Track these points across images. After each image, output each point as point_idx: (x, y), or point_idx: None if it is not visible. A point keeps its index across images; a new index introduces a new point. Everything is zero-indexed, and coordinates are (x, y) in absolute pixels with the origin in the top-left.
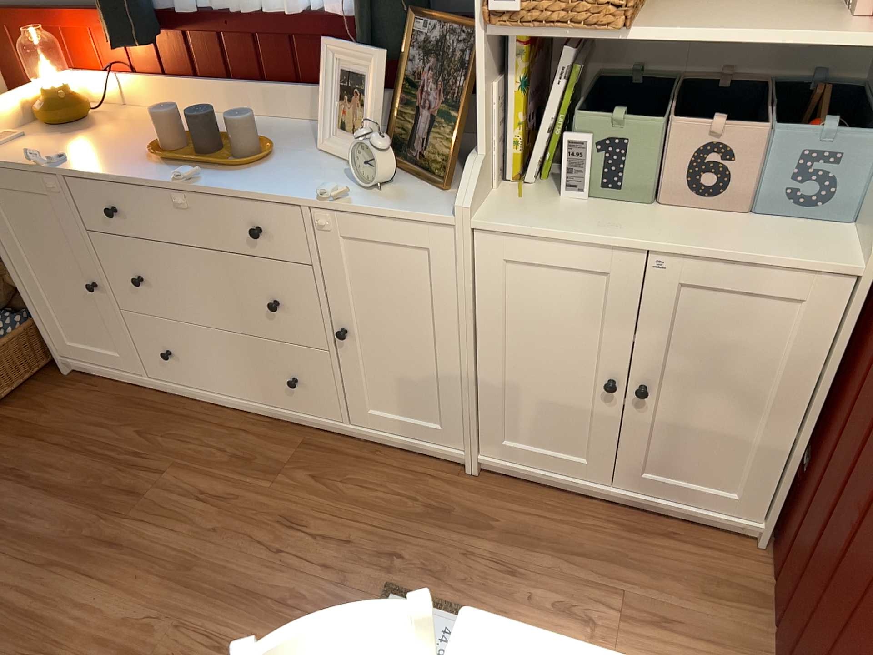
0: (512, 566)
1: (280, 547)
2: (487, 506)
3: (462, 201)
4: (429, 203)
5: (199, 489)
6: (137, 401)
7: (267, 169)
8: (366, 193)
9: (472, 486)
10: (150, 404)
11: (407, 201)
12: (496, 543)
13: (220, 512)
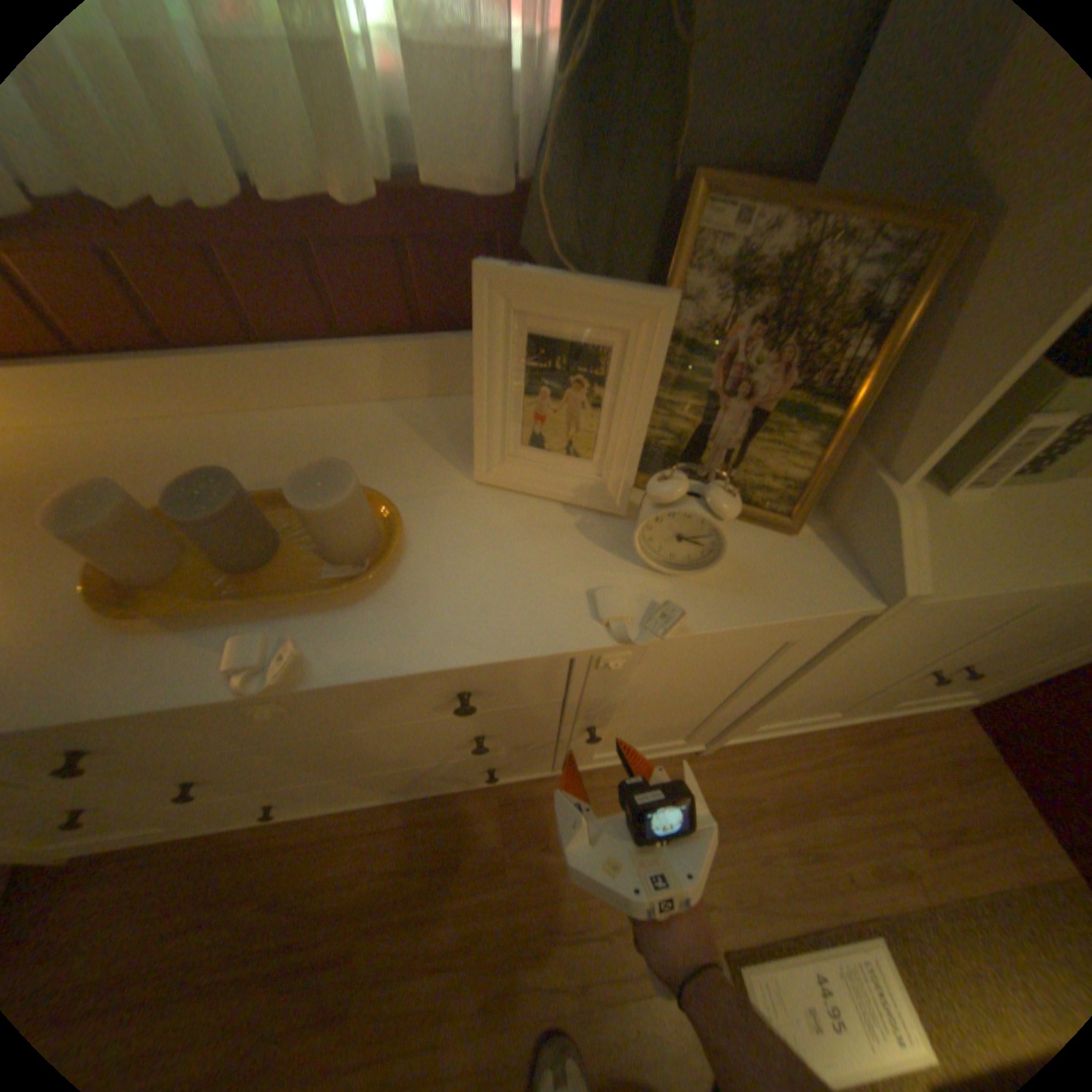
0: (818, 858)
1: (582, 992)
2: (744, 792)
3: (912, 581)
4: (802, 574)
5: (416, 966)
6: (216, 862)
7: (411, 565)
8: (684, 588)
9: (716, 774)
10: (242, 856)
11: (762, 581)
12: (785, 837)
13: (472, 986)
